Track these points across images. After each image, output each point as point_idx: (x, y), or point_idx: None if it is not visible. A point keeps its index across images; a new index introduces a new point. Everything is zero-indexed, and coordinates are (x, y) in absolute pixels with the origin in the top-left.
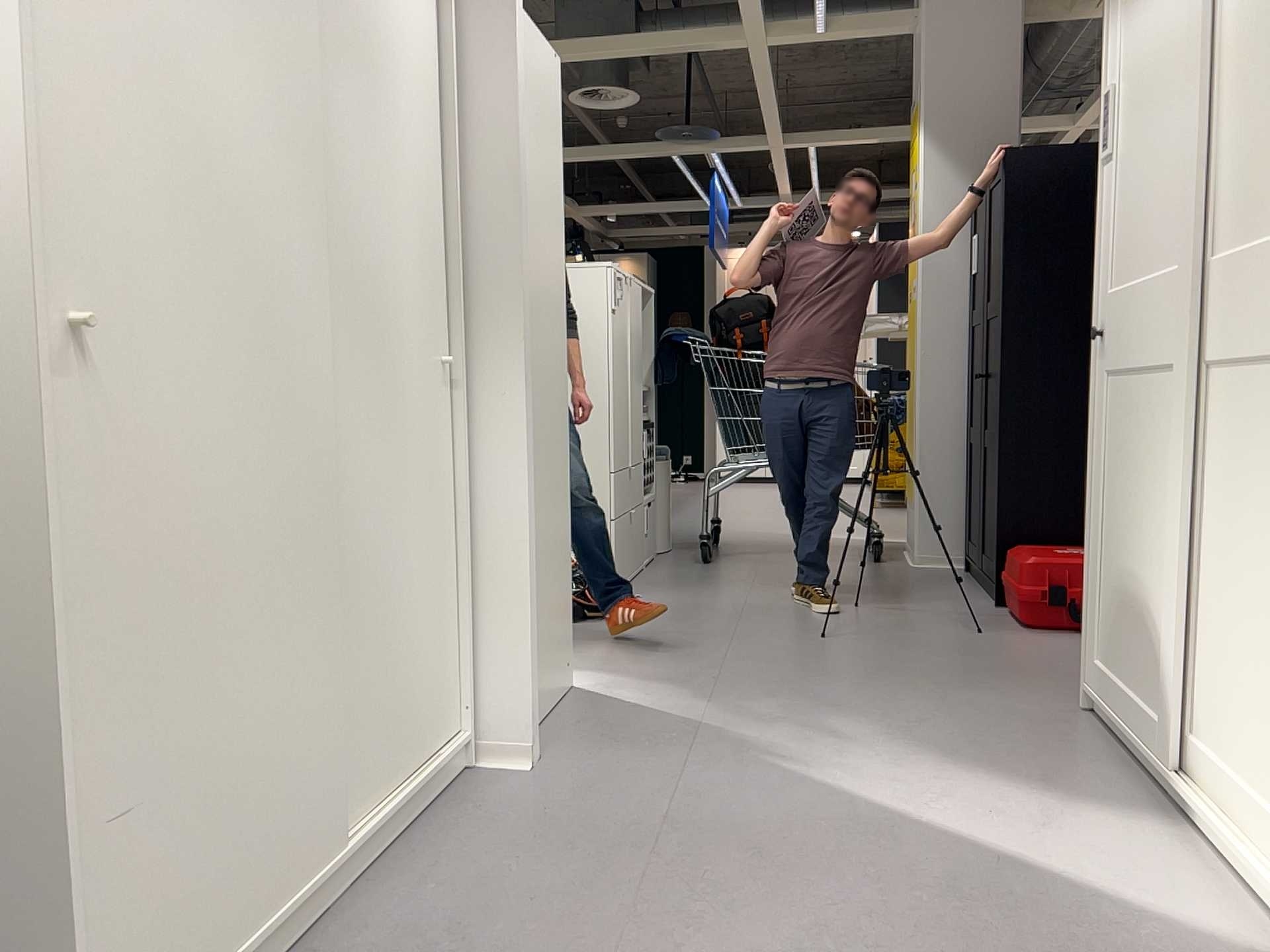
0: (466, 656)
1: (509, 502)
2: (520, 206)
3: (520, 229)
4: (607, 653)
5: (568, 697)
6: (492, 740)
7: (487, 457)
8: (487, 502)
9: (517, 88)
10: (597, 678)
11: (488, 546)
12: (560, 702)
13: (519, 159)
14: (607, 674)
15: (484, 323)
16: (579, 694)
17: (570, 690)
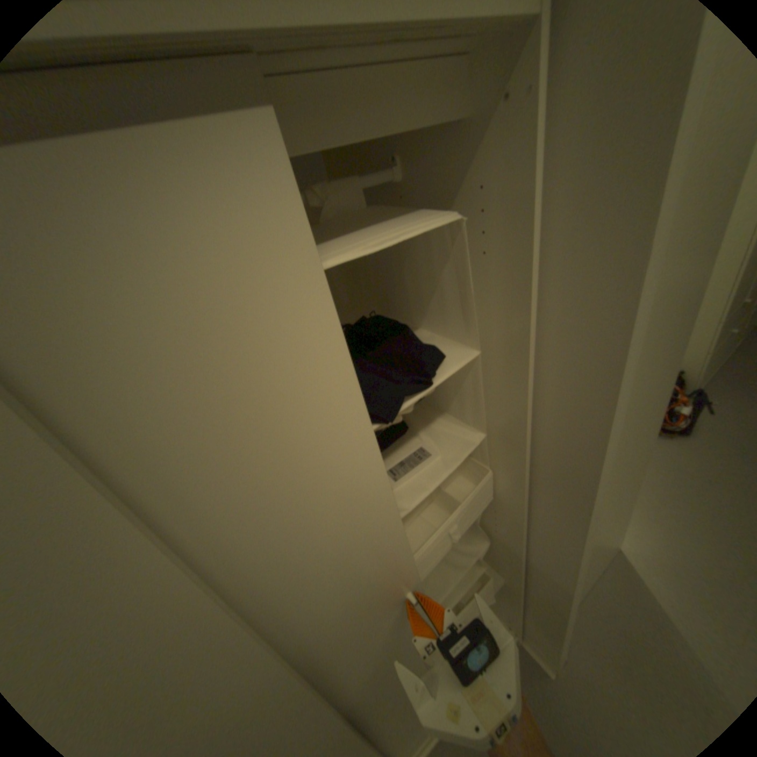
0: (518, 613)
1: (558, 586)
2: (613, 407)
3: (608, 430)
4: (663, 502)
5: (612, 572)
6: (533, 646)
7: (543, 553)
8: (541, 572)
9: (649, 245)
10: (644, 547)
11: (539, 589)
12: (603, 578)
13: (625, 353)
14: (654, 543)
15: (550, 479)
16: (622, 569)
17: (616, 559)
